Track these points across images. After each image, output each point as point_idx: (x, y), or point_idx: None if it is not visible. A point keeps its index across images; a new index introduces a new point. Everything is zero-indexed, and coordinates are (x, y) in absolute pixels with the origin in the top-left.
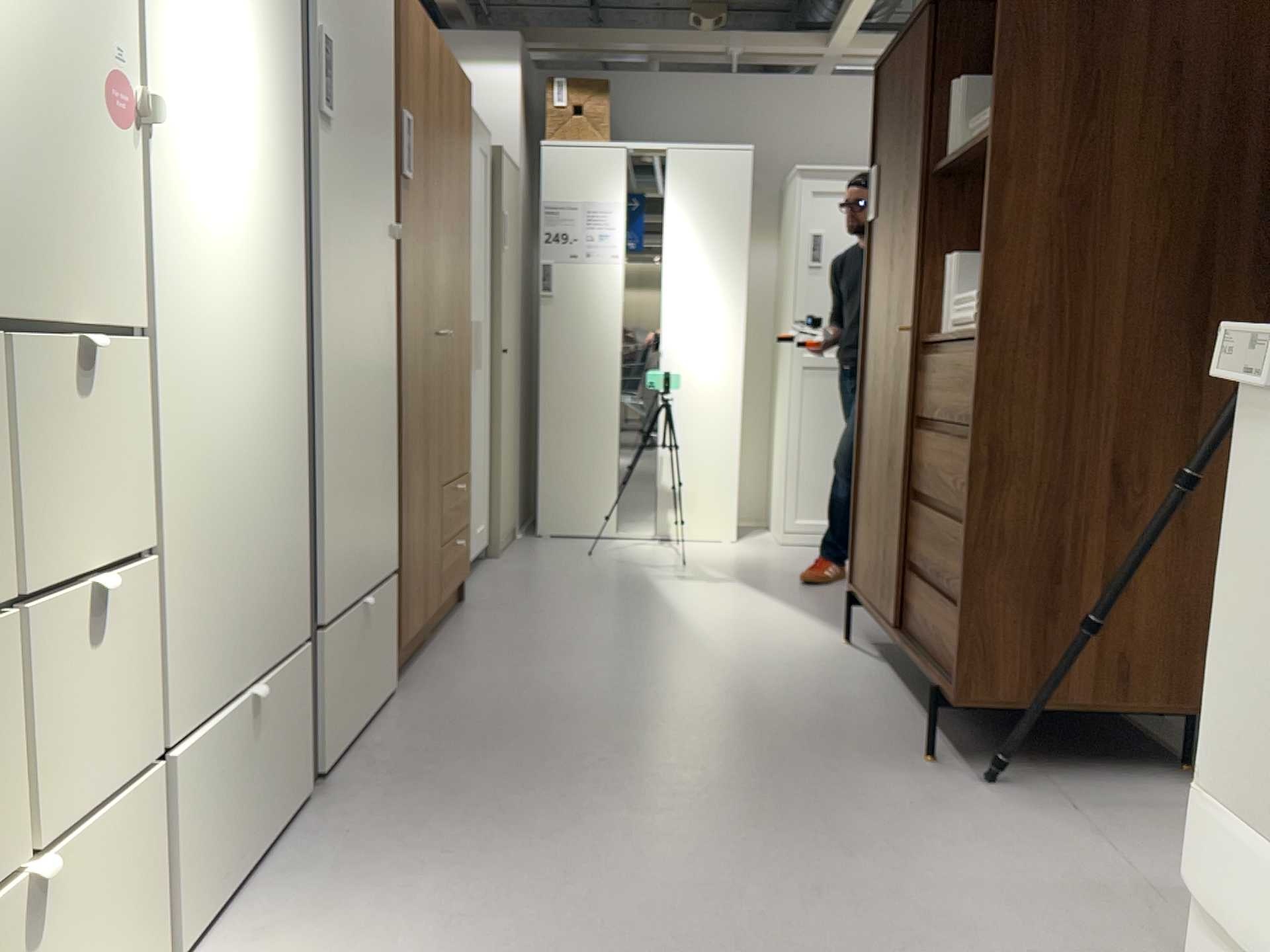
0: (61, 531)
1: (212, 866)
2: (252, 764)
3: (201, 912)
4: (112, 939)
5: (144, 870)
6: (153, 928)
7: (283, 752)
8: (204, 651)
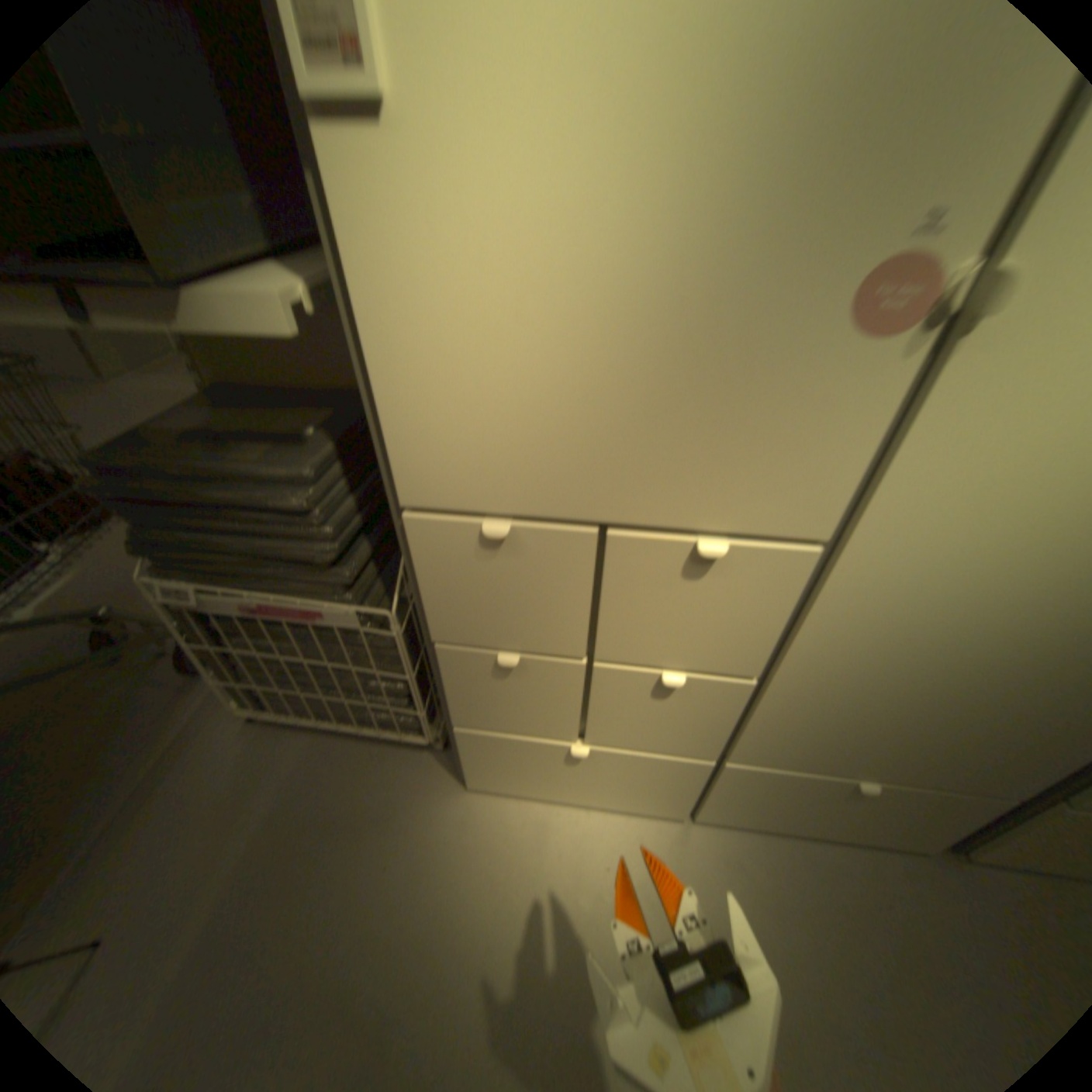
0: (659, 642)
1: (762, 817)
2: (850, 810)
3: (738, 822)
4: (650, 790)
5: (689, 786)
6: (690, 803)
7: (910, 825)
8: (819, 743)
